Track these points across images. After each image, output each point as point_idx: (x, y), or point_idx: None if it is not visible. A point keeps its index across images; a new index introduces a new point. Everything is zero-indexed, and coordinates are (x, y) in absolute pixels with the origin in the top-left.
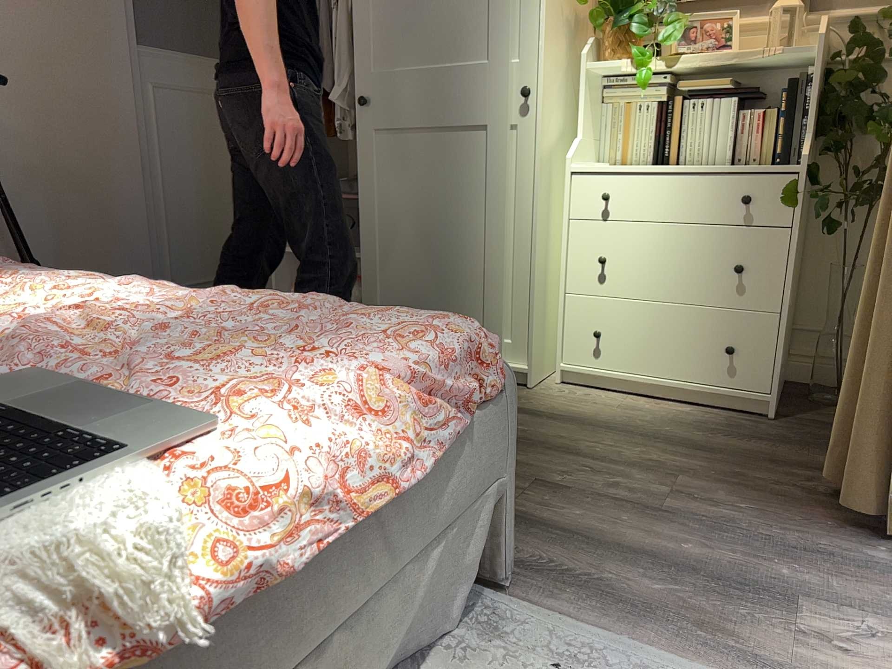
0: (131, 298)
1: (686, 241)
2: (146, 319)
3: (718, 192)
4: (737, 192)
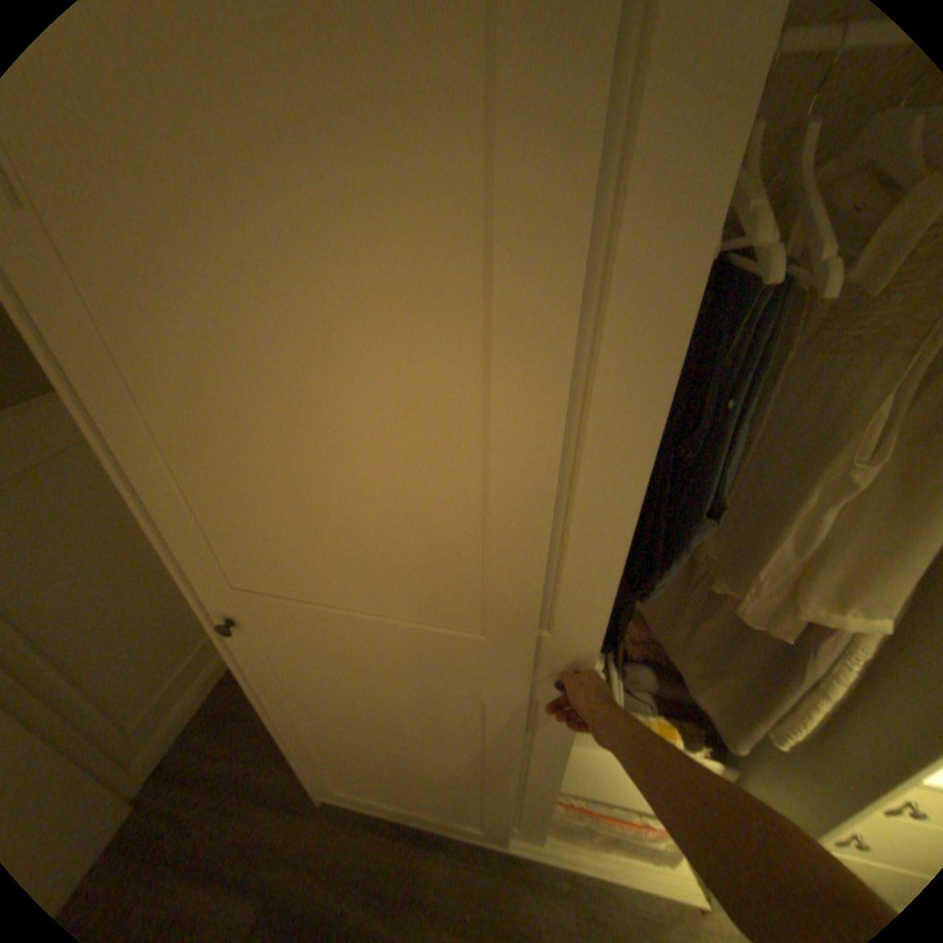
0: None
1: None
2: None
3: None
4: None
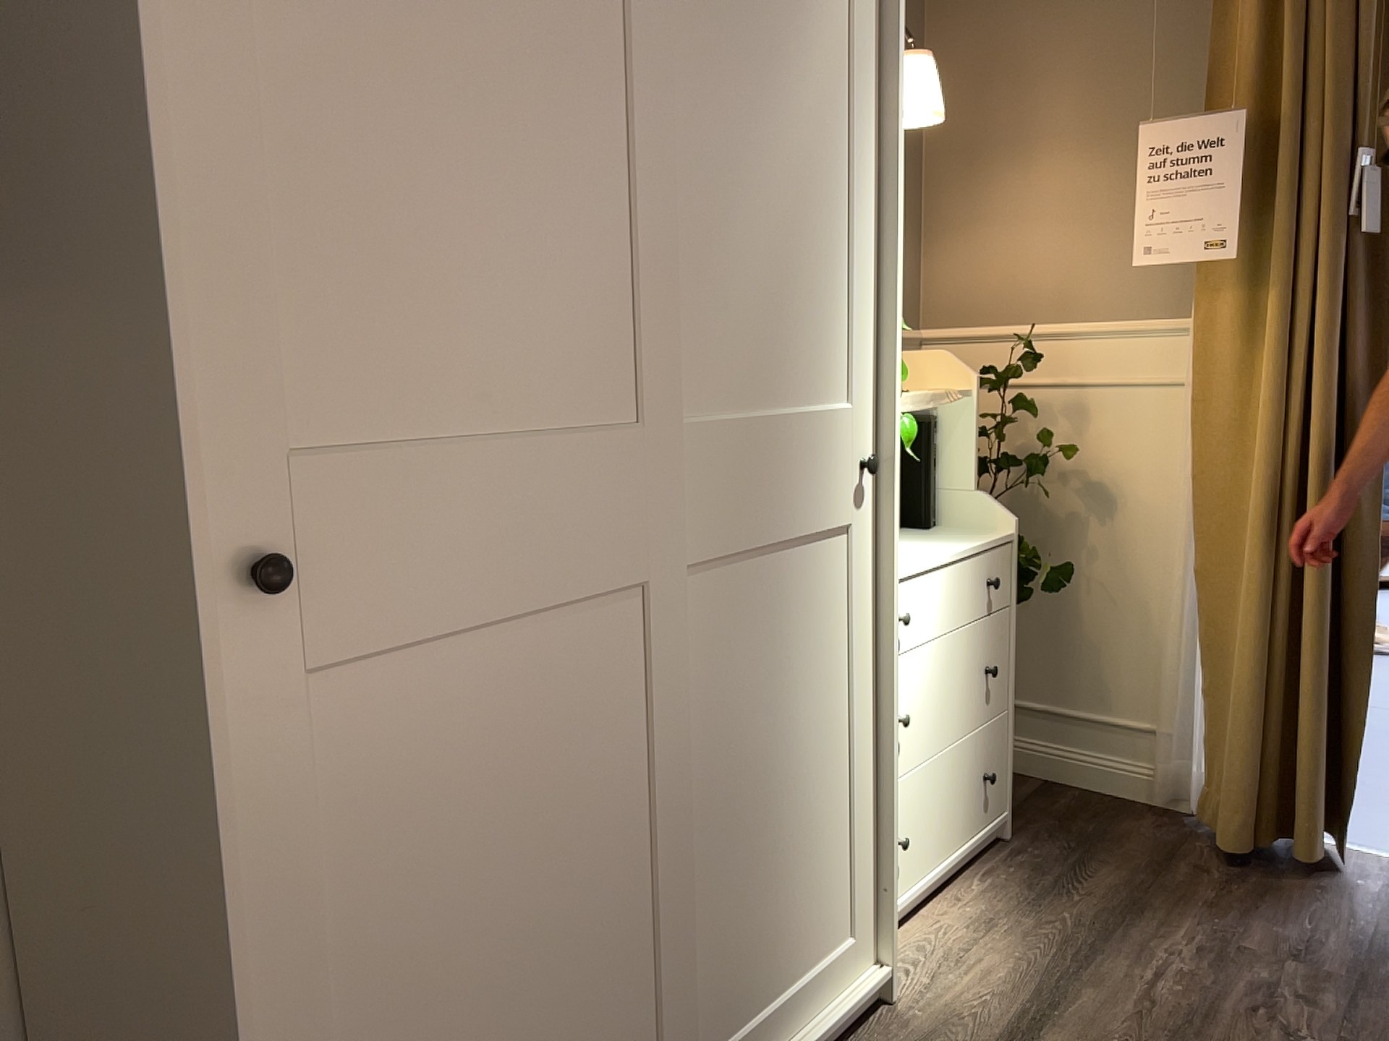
0: None
1: (950, 650)
2: None
3: (967, 577)
4: (977, 573)
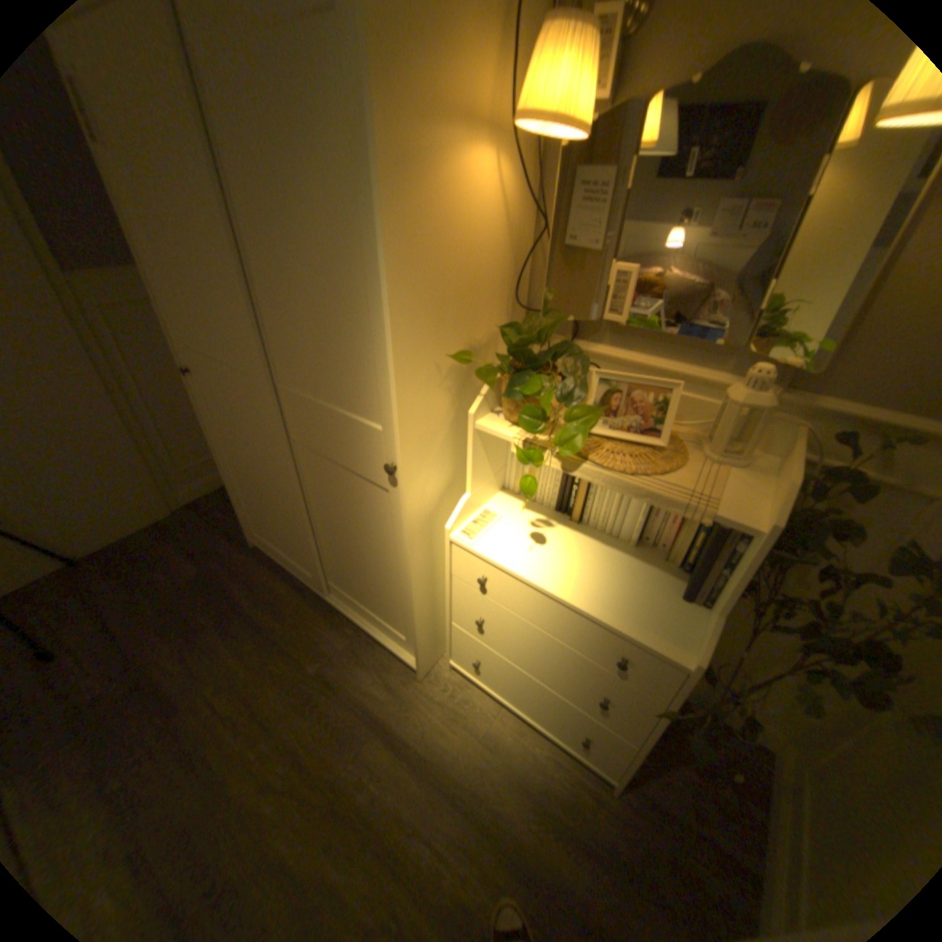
0: None
1: (557, 651)
2: None
3: (594, 636)
4: (614, 648)
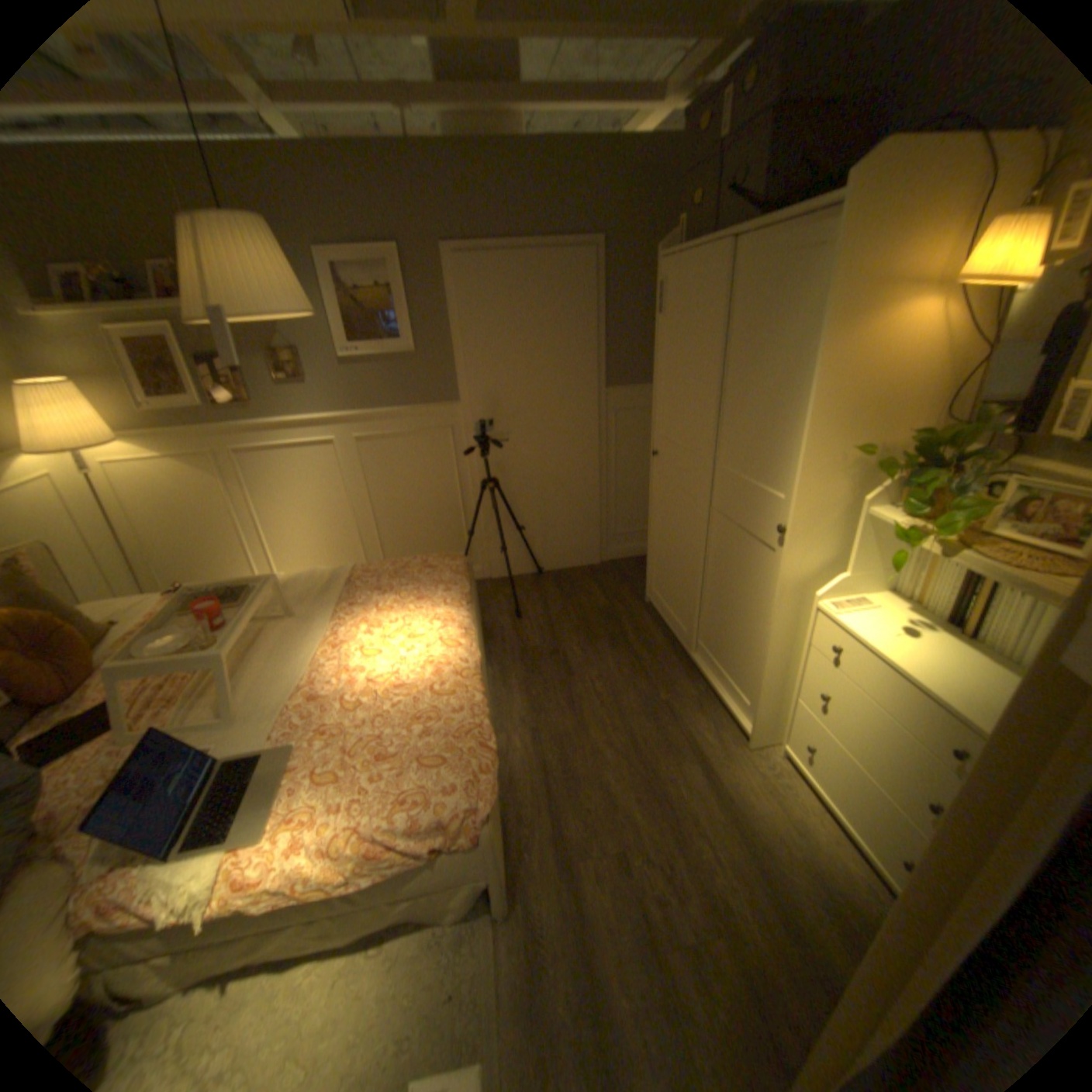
0: (421, 657)
1: (896, 739)
2: (386, 696)
3: (937, 721)
4: (956, 737)
